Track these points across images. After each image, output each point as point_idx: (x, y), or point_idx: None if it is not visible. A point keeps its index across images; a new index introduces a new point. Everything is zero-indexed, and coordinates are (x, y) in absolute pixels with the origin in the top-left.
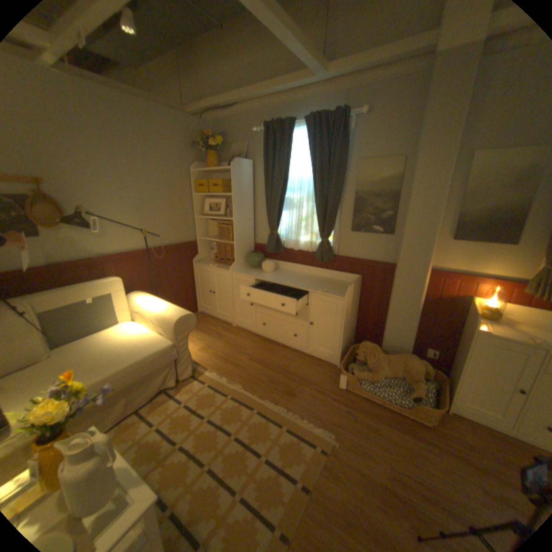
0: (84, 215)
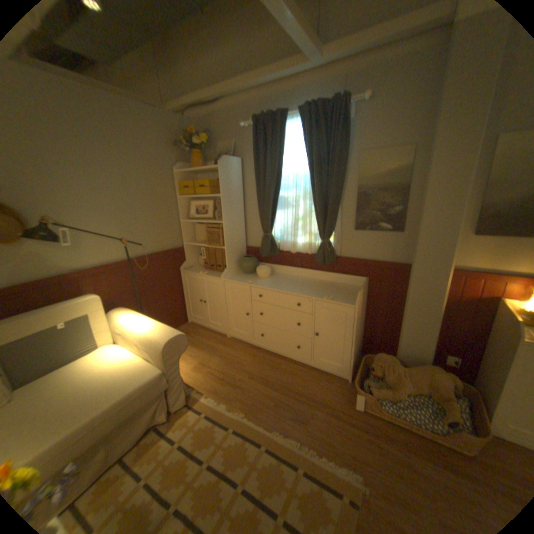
0: (52, 225)
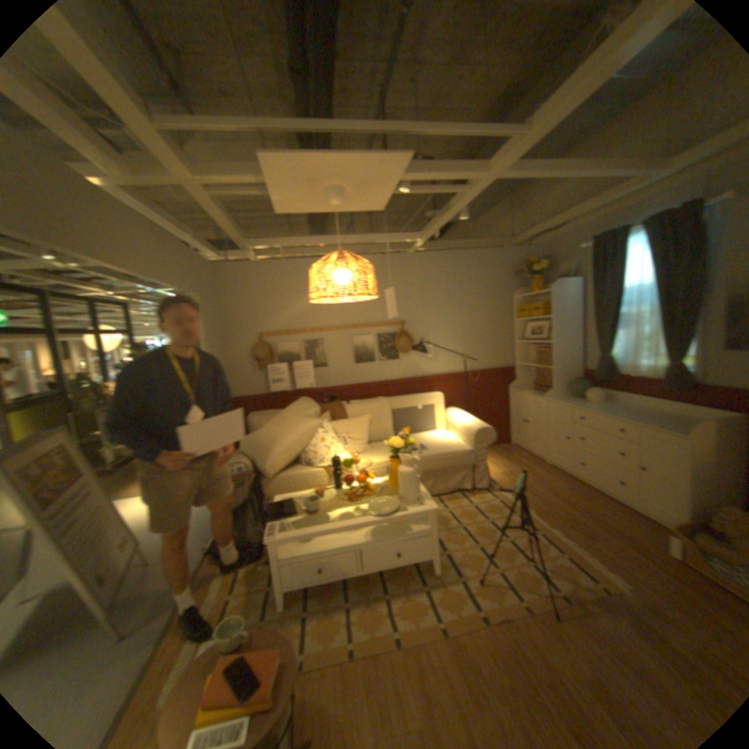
0: (424, 345)
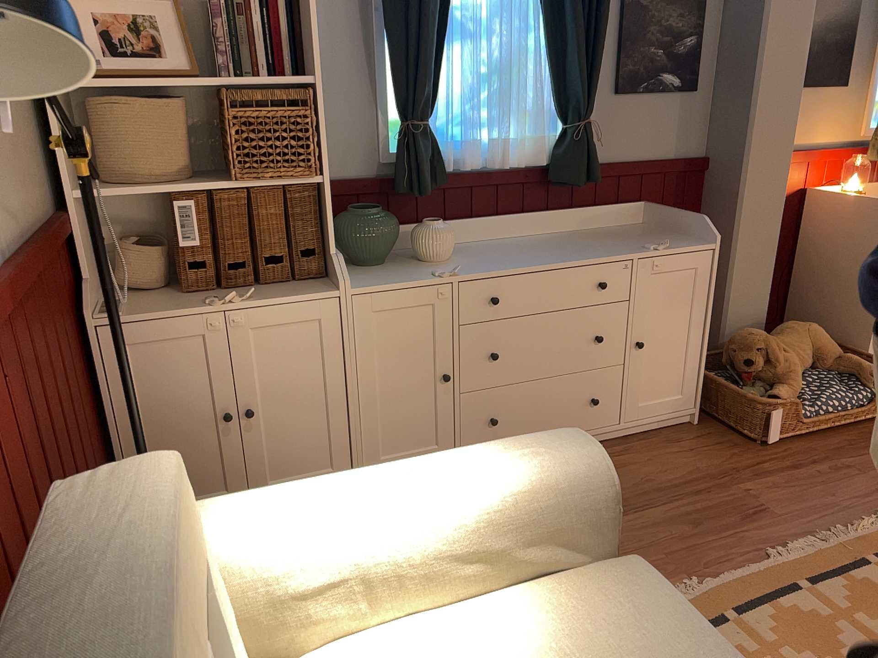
0: None
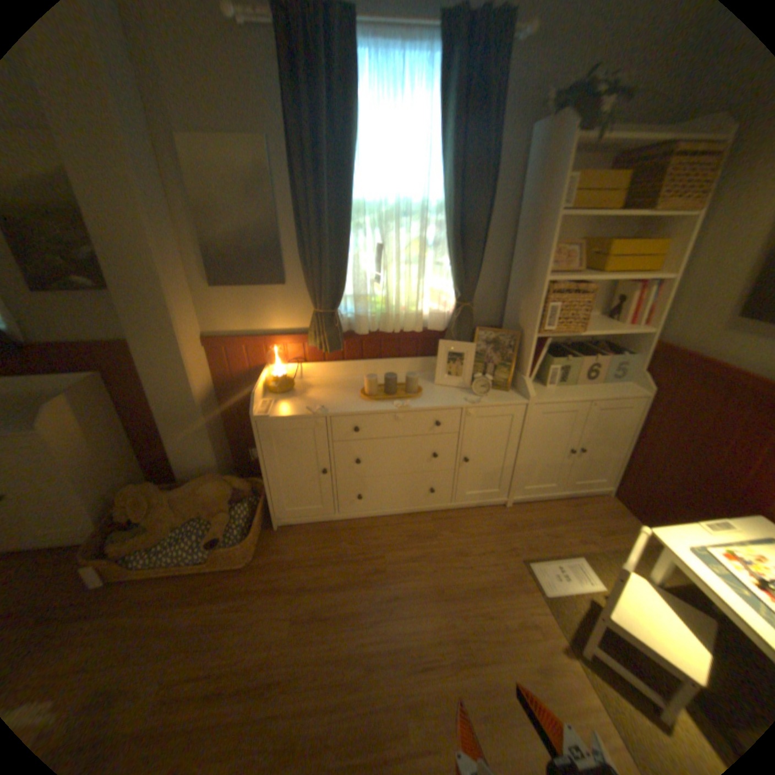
0: None
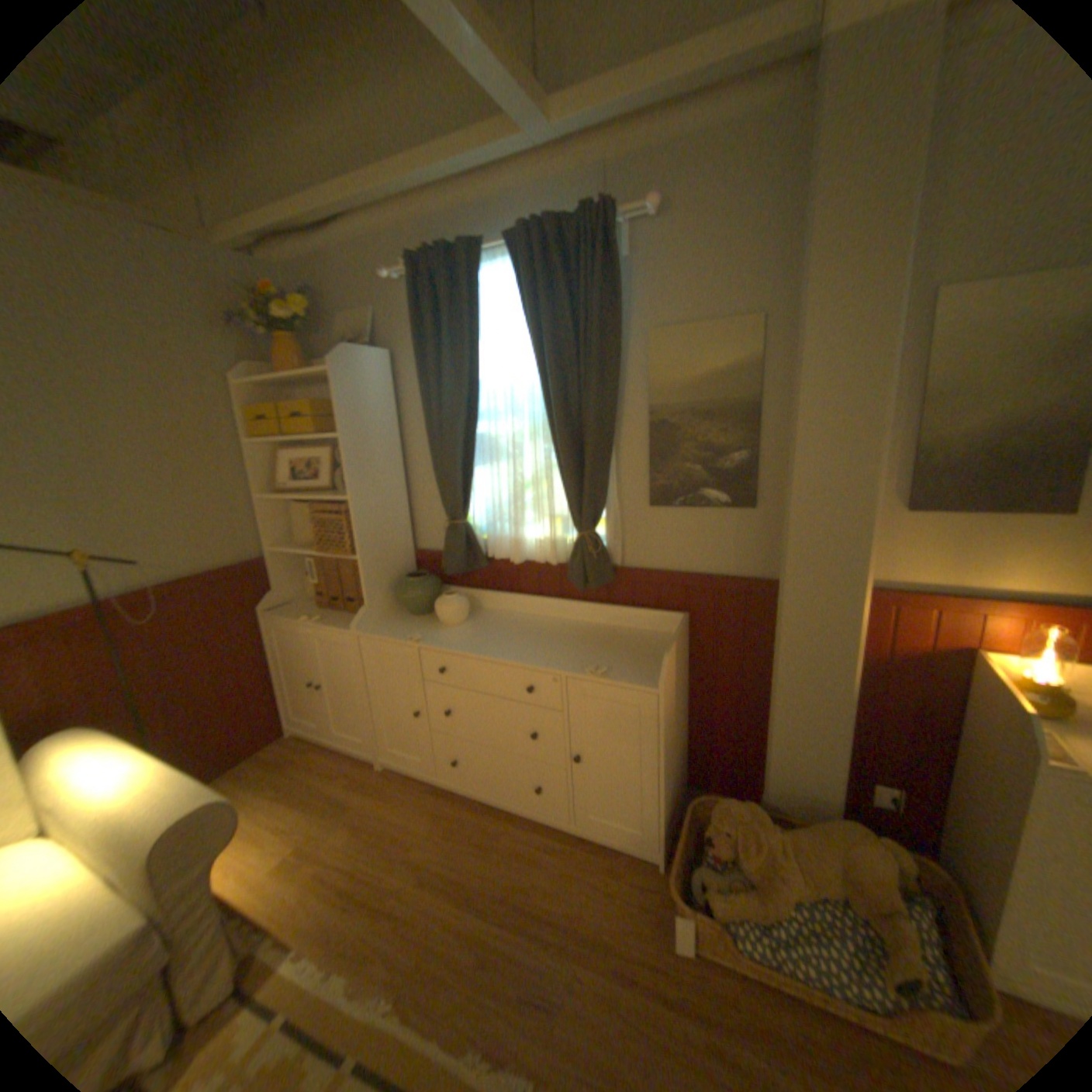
0: None
